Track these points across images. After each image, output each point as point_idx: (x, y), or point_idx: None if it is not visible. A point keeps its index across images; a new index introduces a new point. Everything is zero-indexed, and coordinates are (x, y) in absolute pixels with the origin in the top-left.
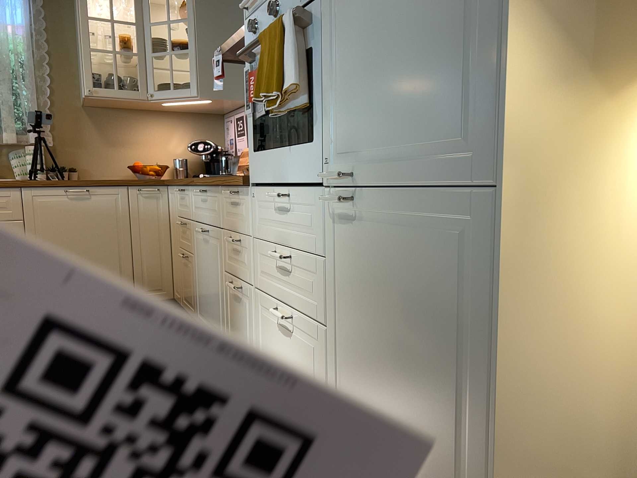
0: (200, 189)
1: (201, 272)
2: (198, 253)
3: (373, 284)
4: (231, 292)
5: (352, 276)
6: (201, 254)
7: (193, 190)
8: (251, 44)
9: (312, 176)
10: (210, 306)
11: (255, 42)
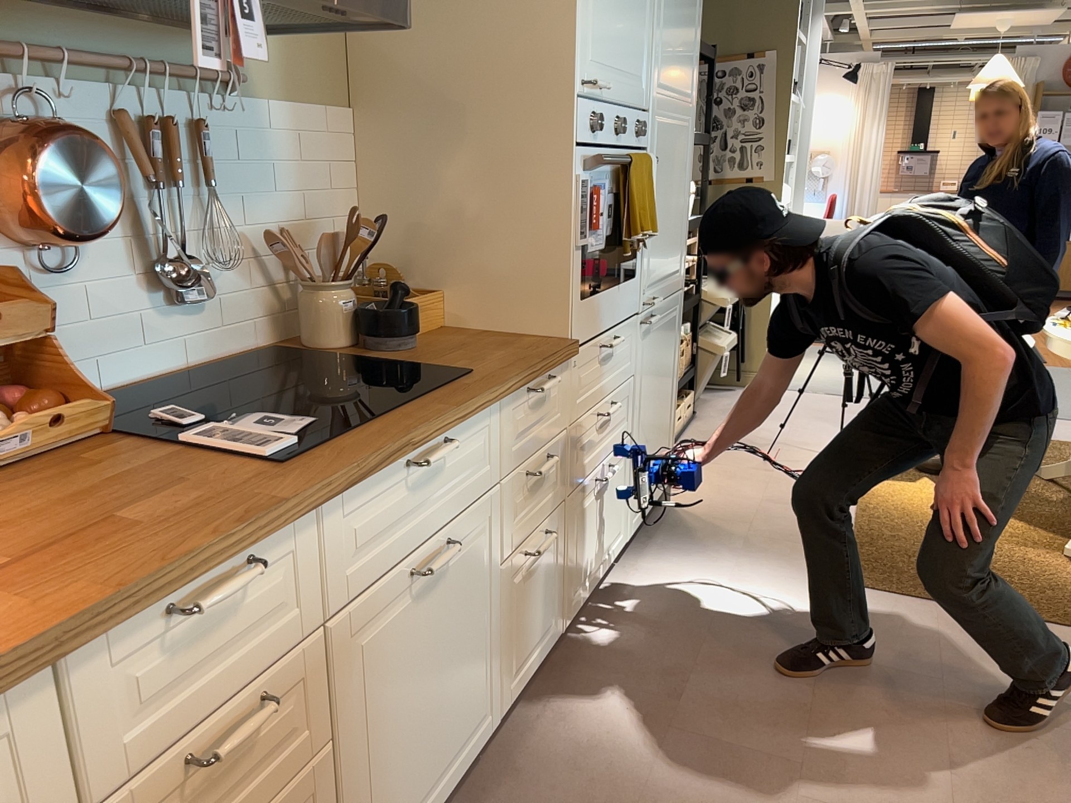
0: (410, 458)
1: (402, 703)
2: (385, 668)
3: (653, 366)
4: (518, 574)
5: (645, 372)
6: (400, 654)
7: (355, 494)
8: (621, 164)
9: (632, 308)
10: (442, 725)
11: (624, 164)
